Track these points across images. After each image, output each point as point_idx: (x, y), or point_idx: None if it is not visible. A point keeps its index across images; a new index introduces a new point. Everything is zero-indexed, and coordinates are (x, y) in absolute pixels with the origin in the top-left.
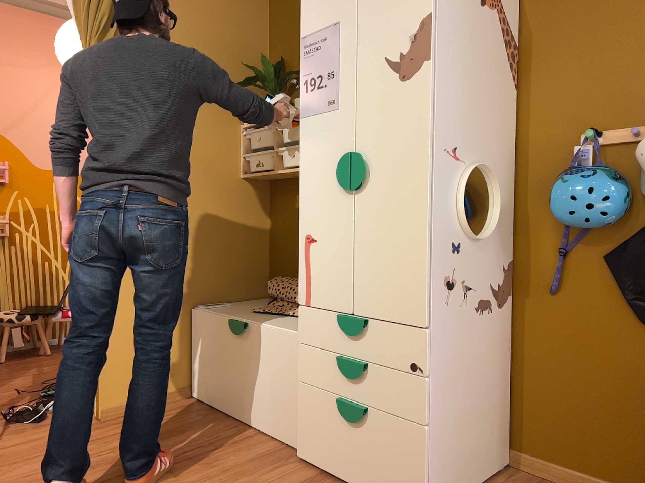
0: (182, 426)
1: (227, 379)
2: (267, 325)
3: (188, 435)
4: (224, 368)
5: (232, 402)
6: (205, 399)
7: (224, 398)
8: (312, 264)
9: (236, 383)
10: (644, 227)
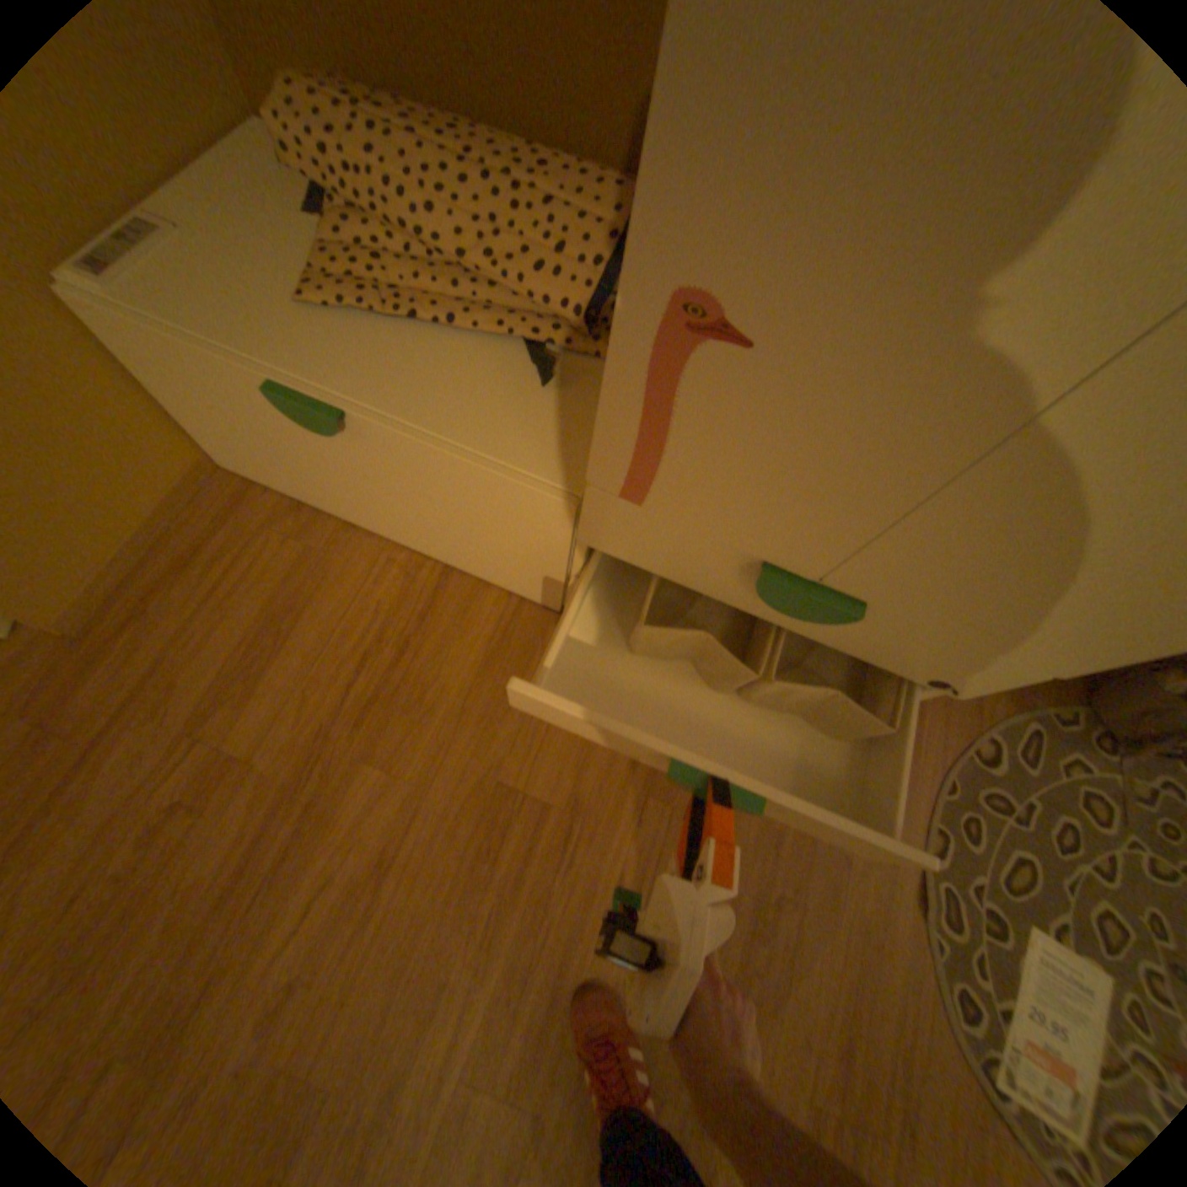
0: (278, 593)
1: (323, 482)
2: (425, 428)
3: (315, 622)
4: (298, 461)
5: (354, 513)
6: (266, 483)
7: (326, 501)
8: (688, 415)
9: (353, 495)
10: None
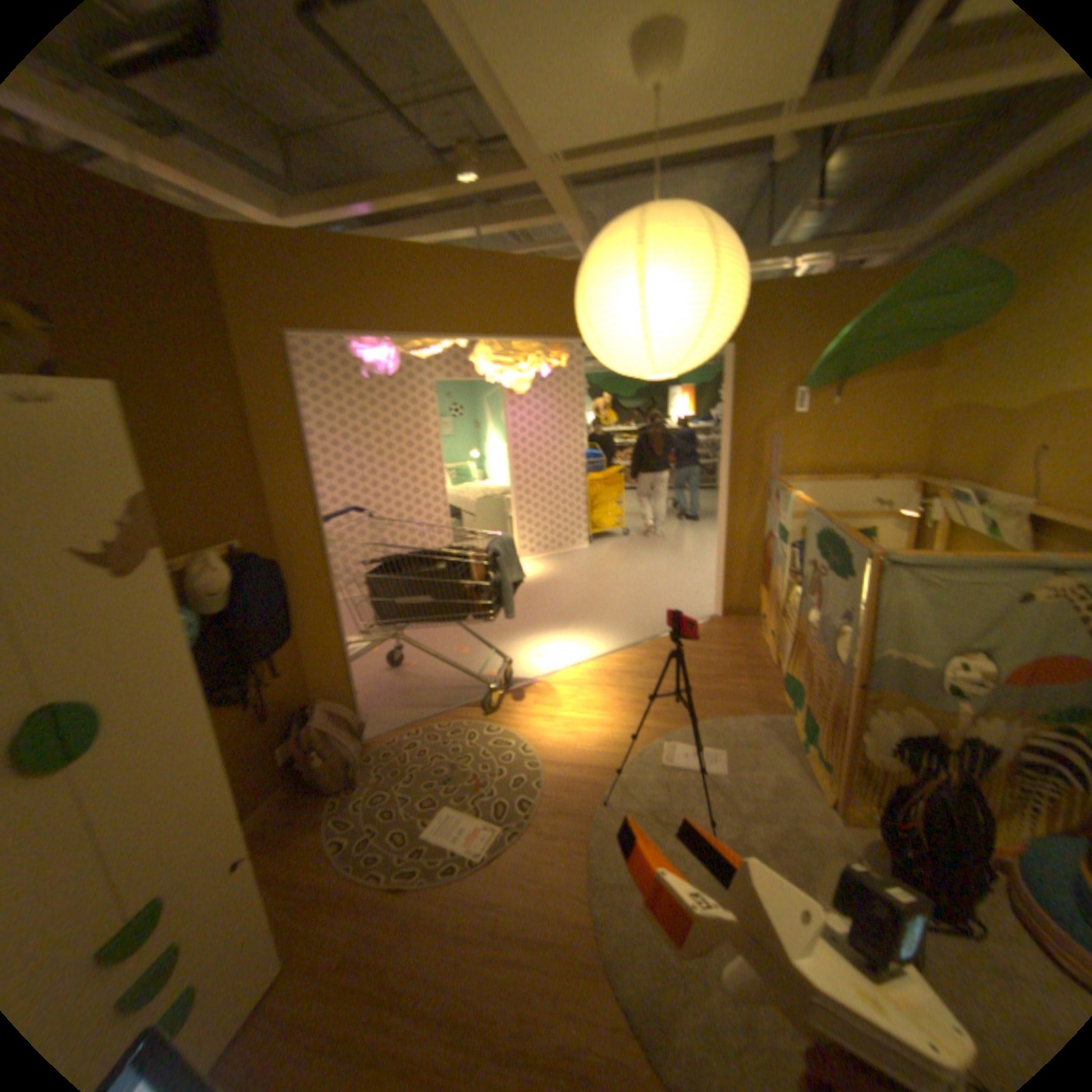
0: None
1: None
2: None
3: None
4: None
5: None
6: None
7: None
8: None
9: None
10: (197, 639)
